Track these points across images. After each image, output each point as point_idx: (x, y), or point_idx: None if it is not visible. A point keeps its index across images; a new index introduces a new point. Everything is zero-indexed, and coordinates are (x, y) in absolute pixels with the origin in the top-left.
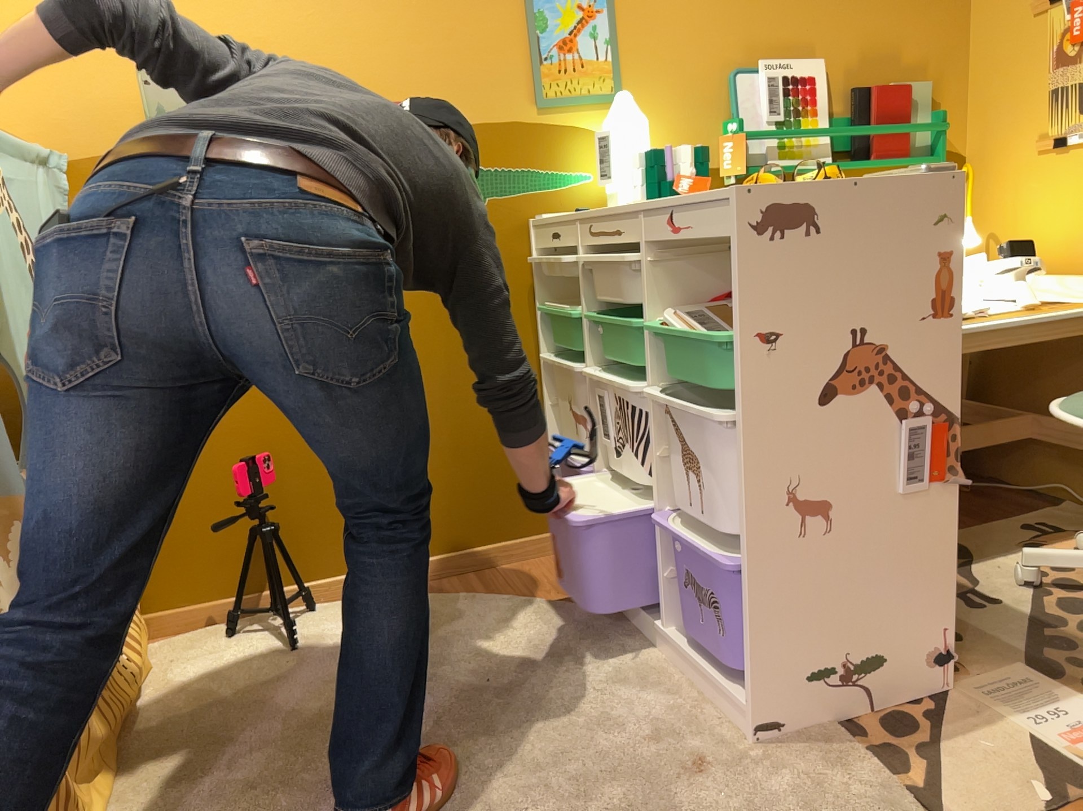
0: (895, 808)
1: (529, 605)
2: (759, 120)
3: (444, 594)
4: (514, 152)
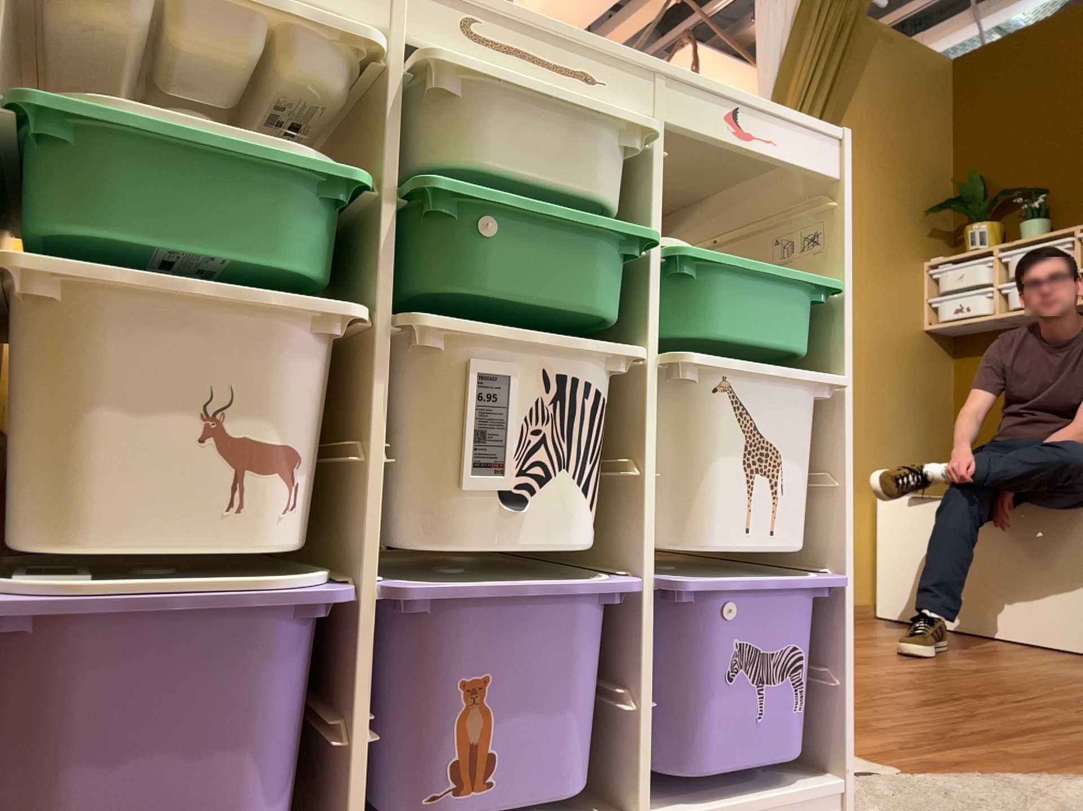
0: (876, 774)
1: None
2: None
3: None
4: None
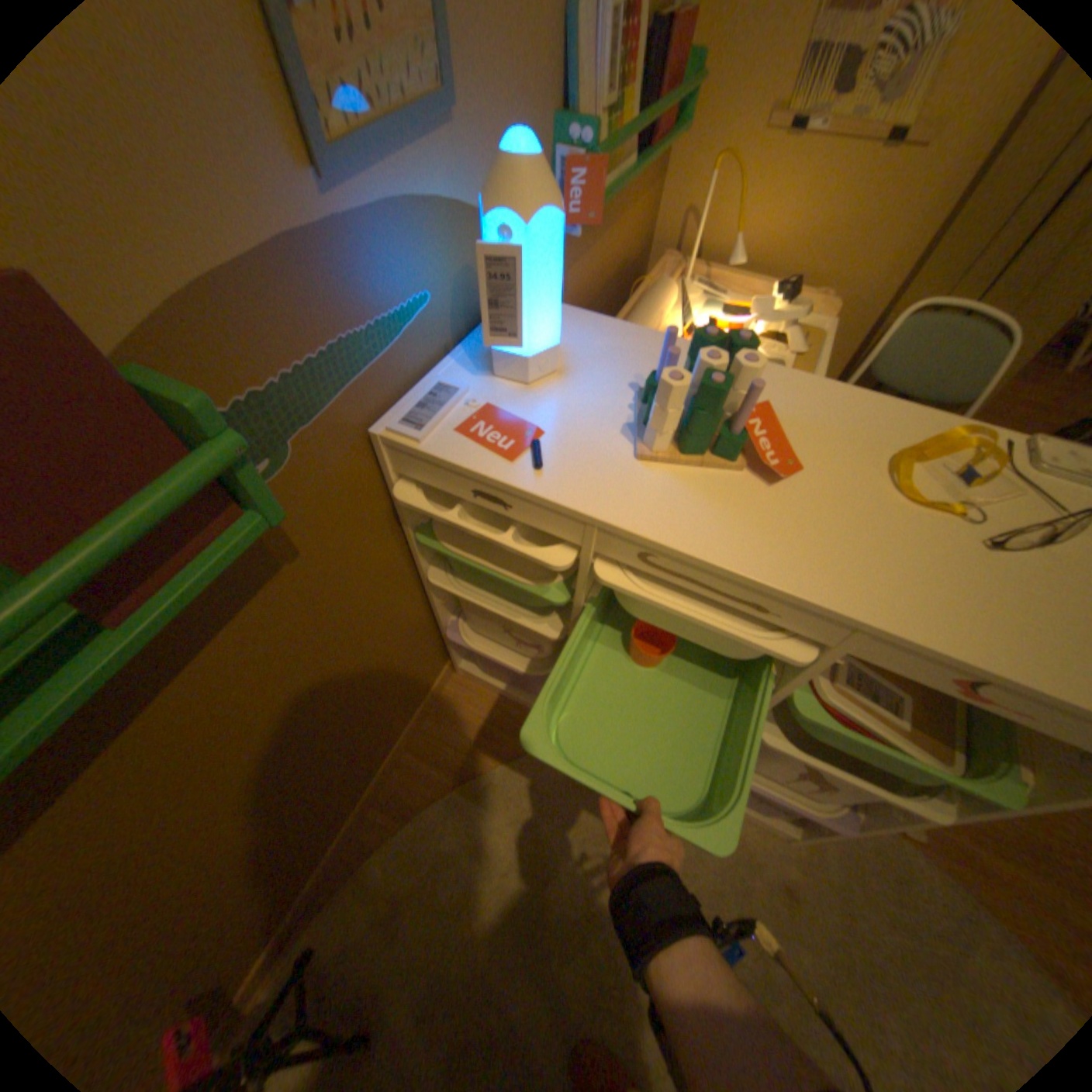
0: None
1: (516, 778)
2: (596, 102)
3: (422, 814)
4: (305, 316)
